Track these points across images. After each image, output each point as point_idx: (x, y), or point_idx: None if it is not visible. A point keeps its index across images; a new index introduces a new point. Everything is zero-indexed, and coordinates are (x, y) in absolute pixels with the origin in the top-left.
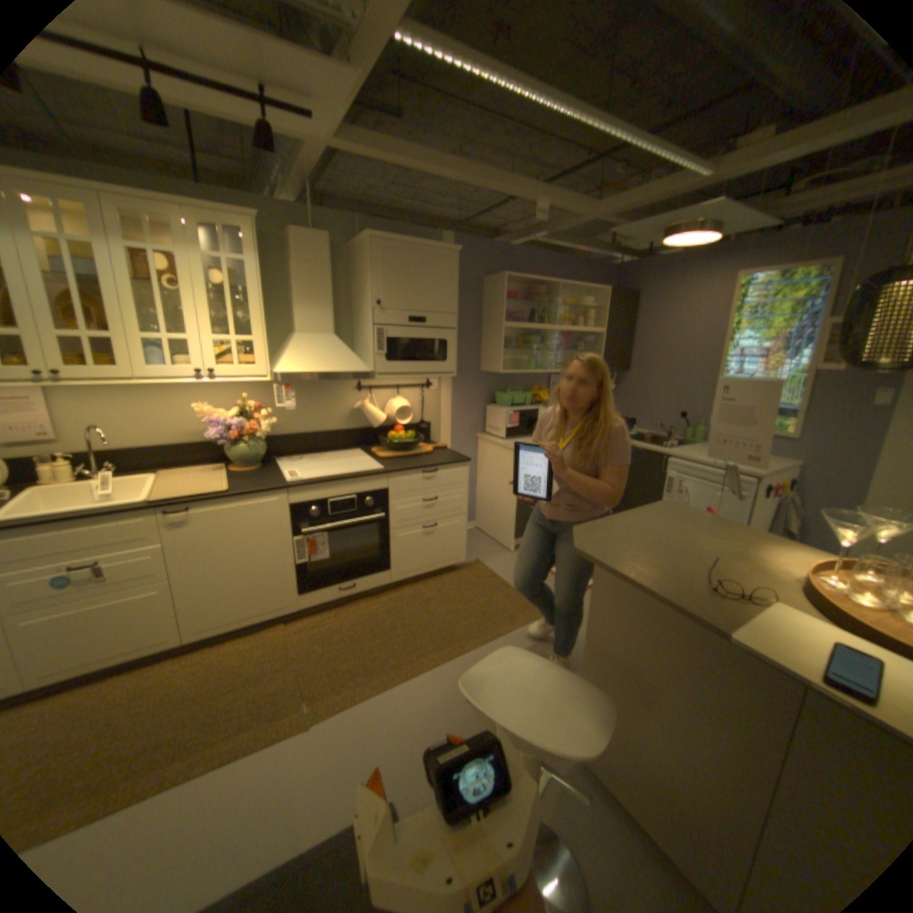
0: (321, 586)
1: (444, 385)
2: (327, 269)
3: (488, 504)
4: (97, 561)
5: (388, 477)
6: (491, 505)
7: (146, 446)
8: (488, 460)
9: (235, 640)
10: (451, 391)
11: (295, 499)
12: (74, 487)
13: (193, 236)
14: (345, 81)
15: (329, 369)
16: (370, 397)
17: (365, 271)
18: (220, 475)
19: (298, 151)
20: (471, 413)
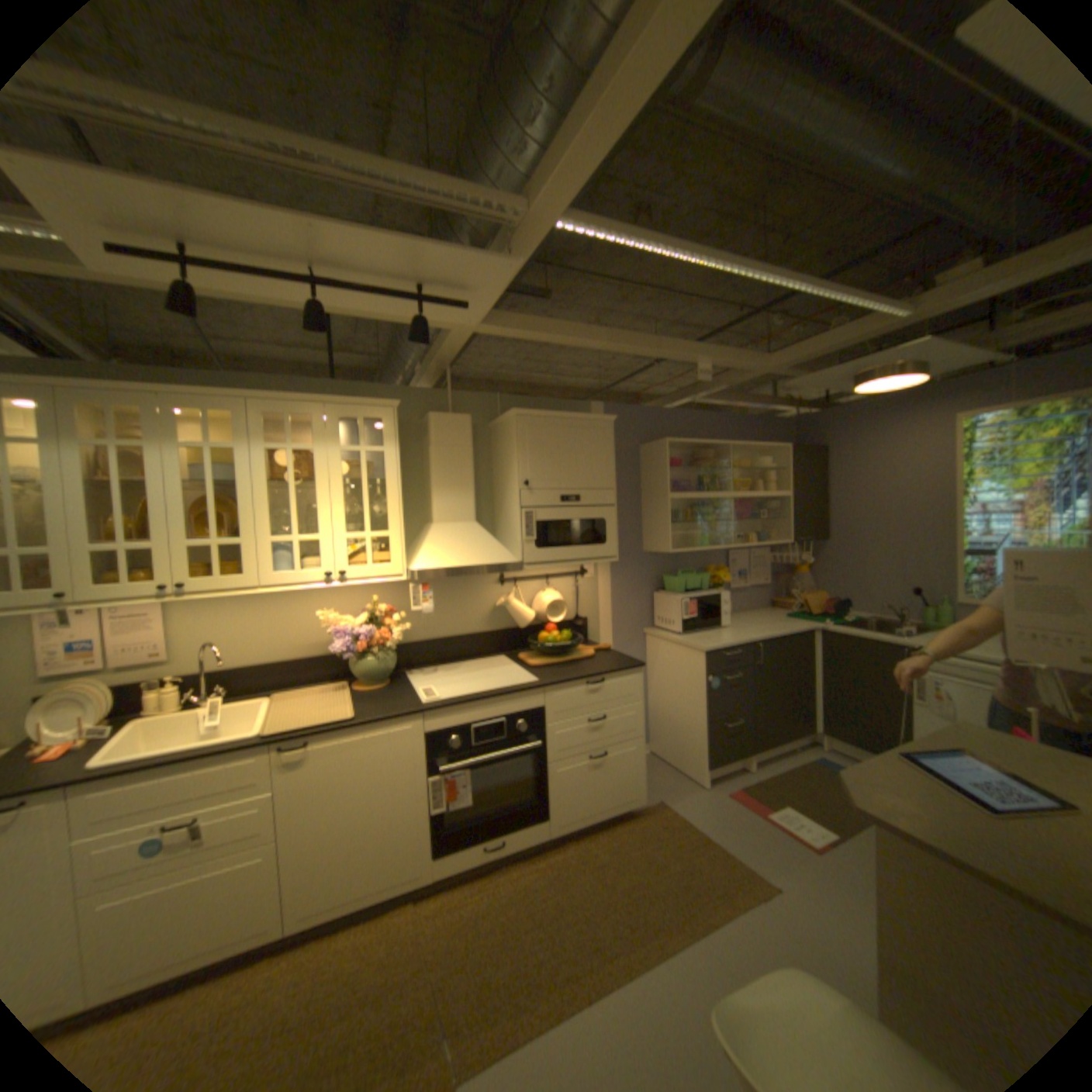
0: (462, 846)
1: (601, 571)
2: (469, 452)
3: (668, 721)
4: (197, 817)
5: (545, 691)
6: (671, 723)
7: (263, 663)
8: (662, 662)
9: (351, 928)
10: (610, 577)
11: (432, 726)
12: (180, 718)
13: (335, 431)
14: (501, 271)
15: (472, 562)
16: (516, 591)
17: (511, 451)
18: (343, 696)
19: (443, 340)
20: (636, 602)
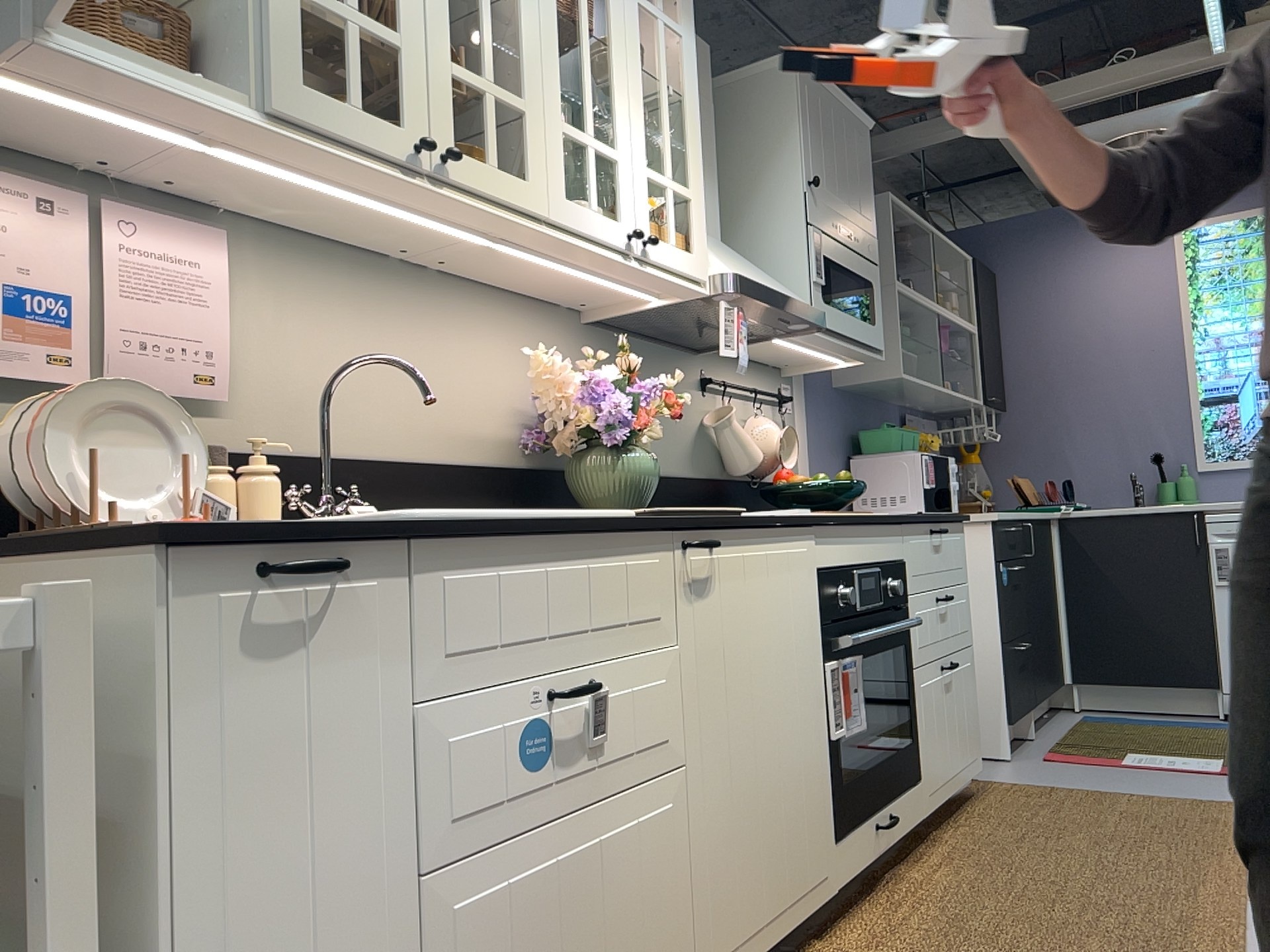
0: (859, 813)
1: (801, 405)
2: (713, 112)
3: None
4: (590, 678)
5: (904, 531)
6: None
7: (394, 458)
8: None
9: None
10: (809, 420)
11: (823, 556)
12: None
13: None
14: None
15: (780, 291)
16: (732, 404)
17: (775, 127)
18: None
19: None
20: (834, 472)
